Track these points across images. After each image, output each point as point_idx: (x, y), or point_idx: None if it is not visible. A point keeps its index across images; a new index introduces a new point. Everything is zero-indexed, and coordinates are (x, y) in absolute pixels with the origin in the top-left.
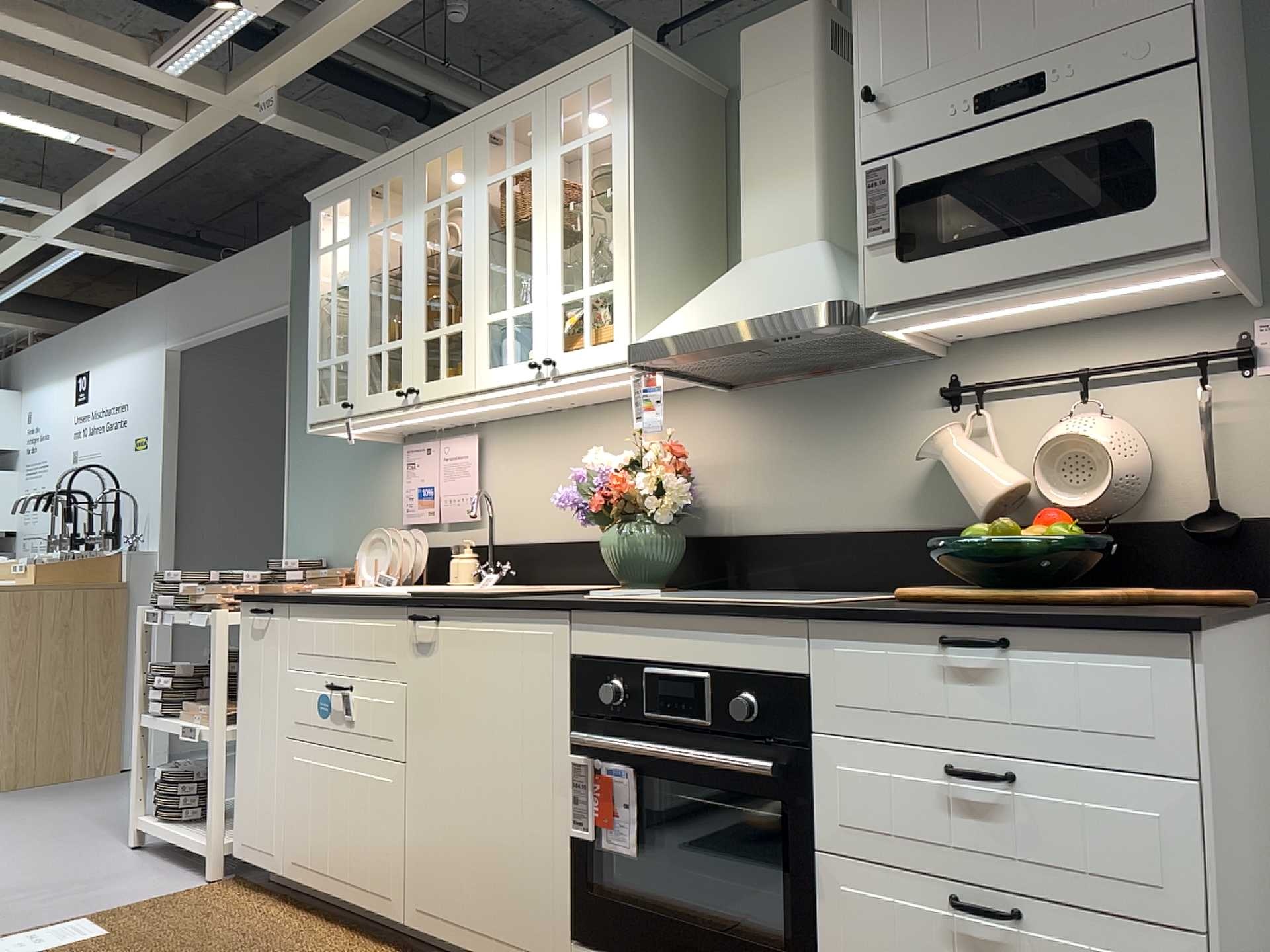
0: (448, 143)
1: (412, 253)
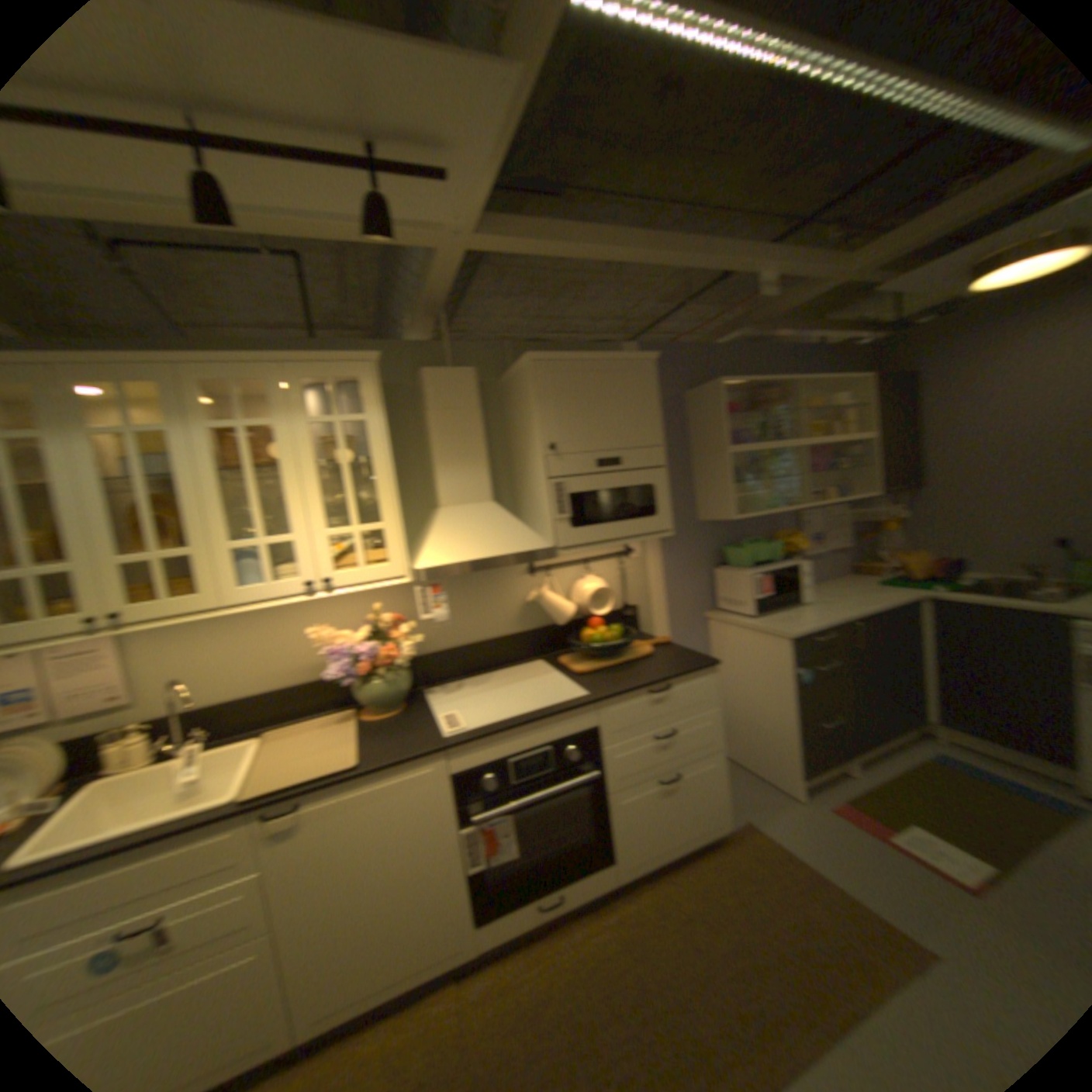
0: (136, 372)
1: (84, 473)
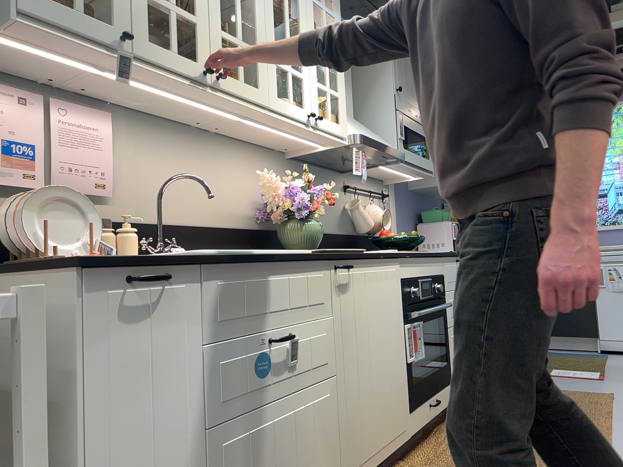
0: None
1: None
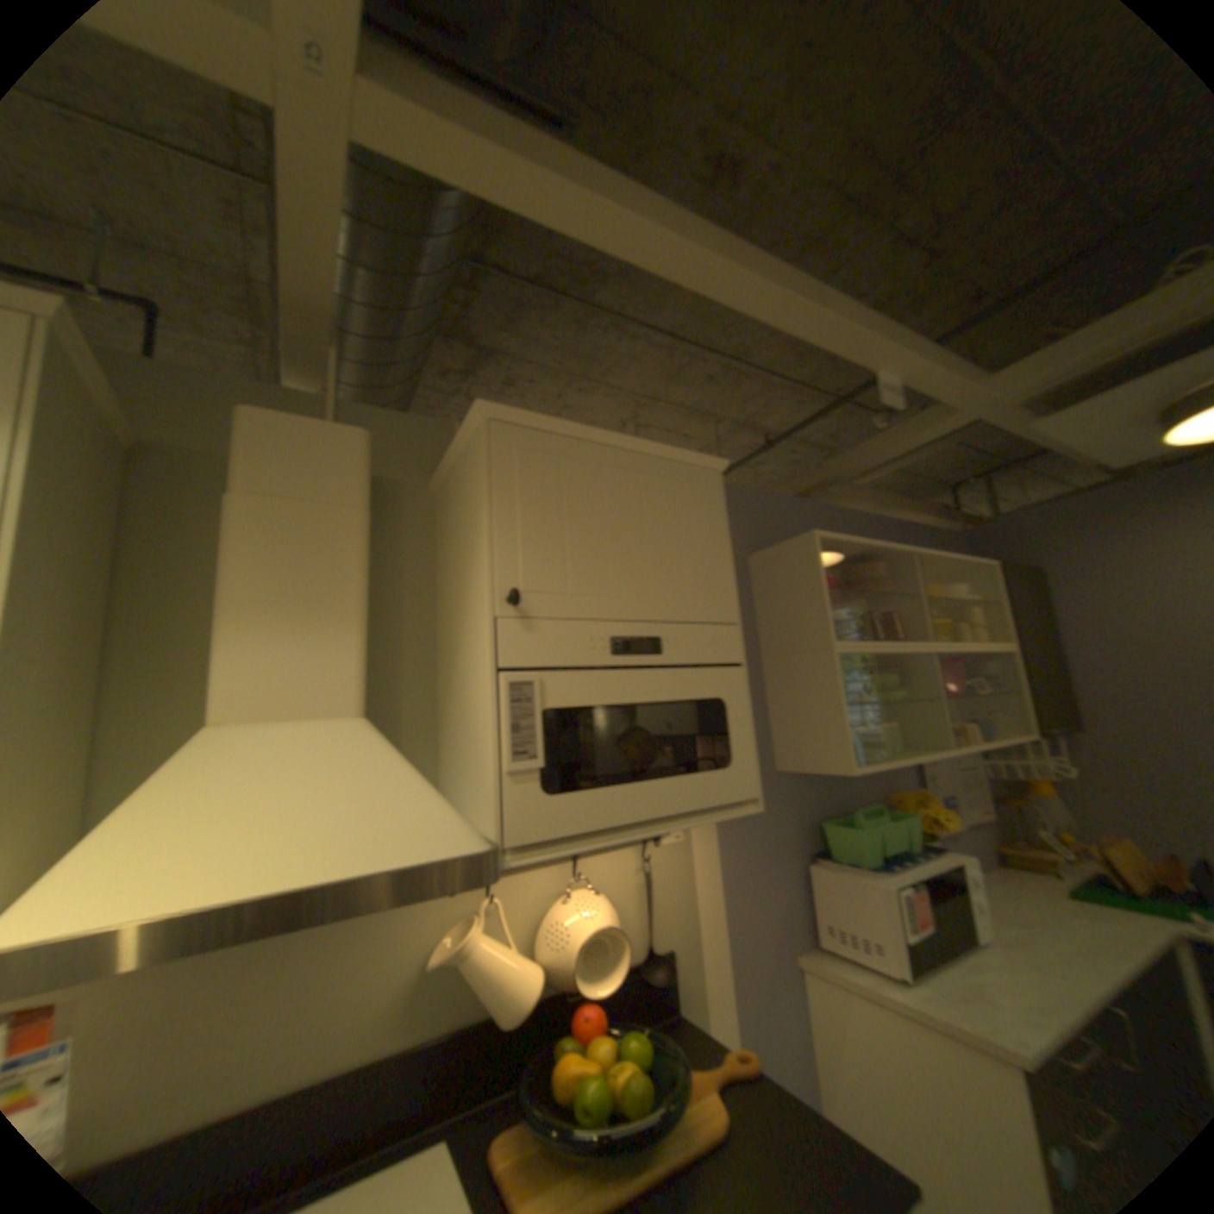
0: None
1: None
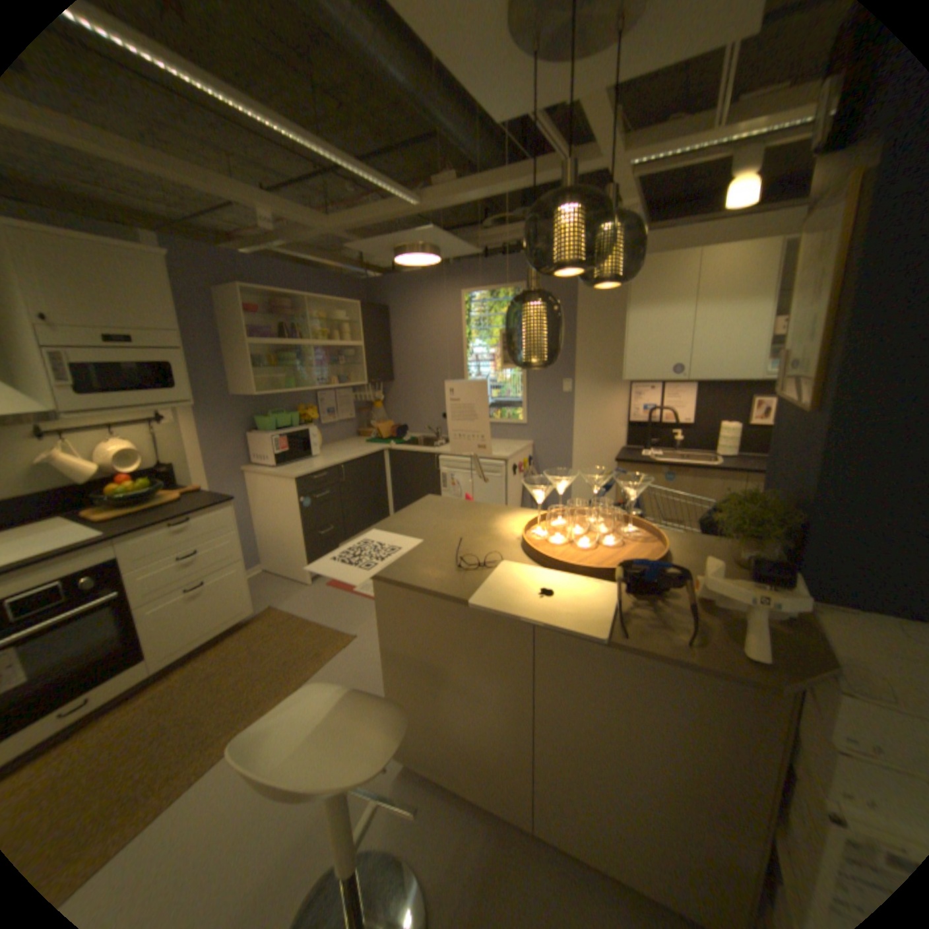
0: None
1: None
